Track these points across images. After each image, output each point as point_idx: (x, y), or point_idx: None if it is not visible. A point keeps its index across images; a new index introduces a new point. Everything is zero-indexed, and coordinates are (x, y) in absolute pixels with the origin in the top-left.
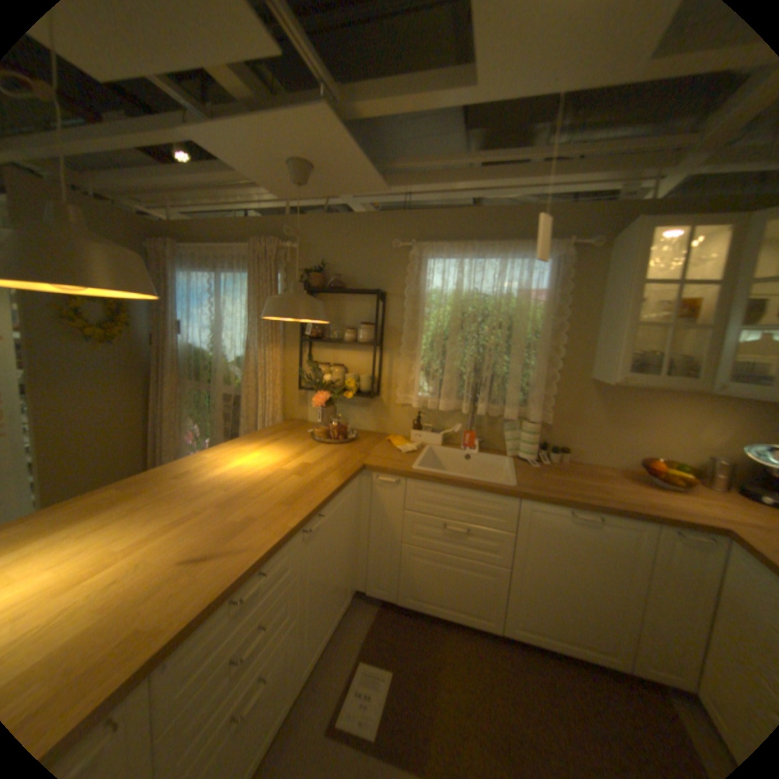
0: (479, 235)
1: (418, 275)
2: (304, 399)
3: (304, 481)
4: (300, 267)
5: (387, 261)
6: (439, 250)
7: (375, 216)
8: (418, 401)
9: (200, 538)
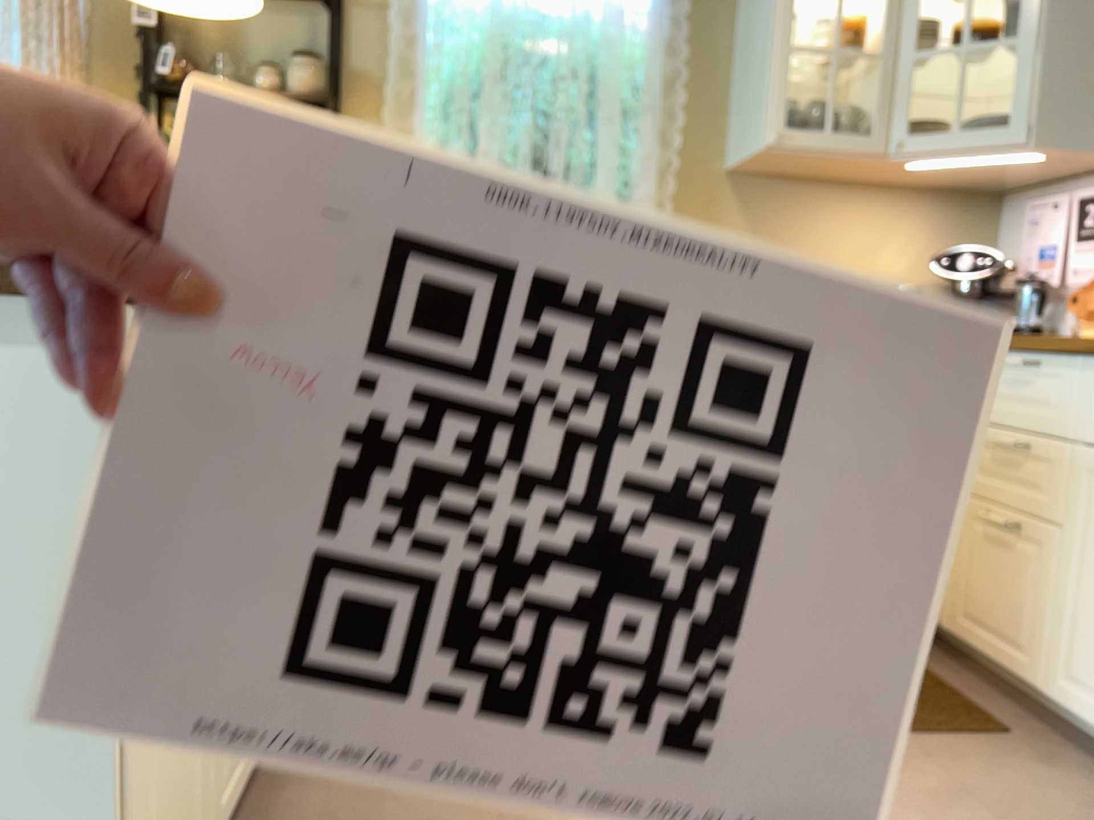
0: None
1: None
2: None
3: None
4: None
5: None
6: None
7: None
8: None
9: None
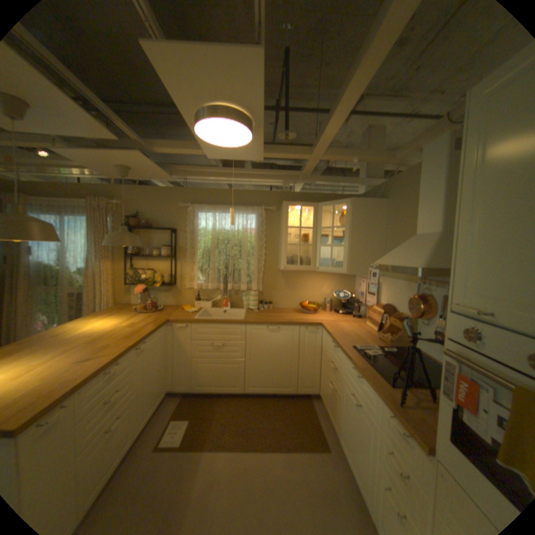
0: (223, 202)
1: (193, 221)
2: (128, 291)
3: (133, 330)
4: (123, 214)
5: (176, 213)
6: (203, 209)
7: (168, 189)
8: (197, 286)
9: (80, 355)
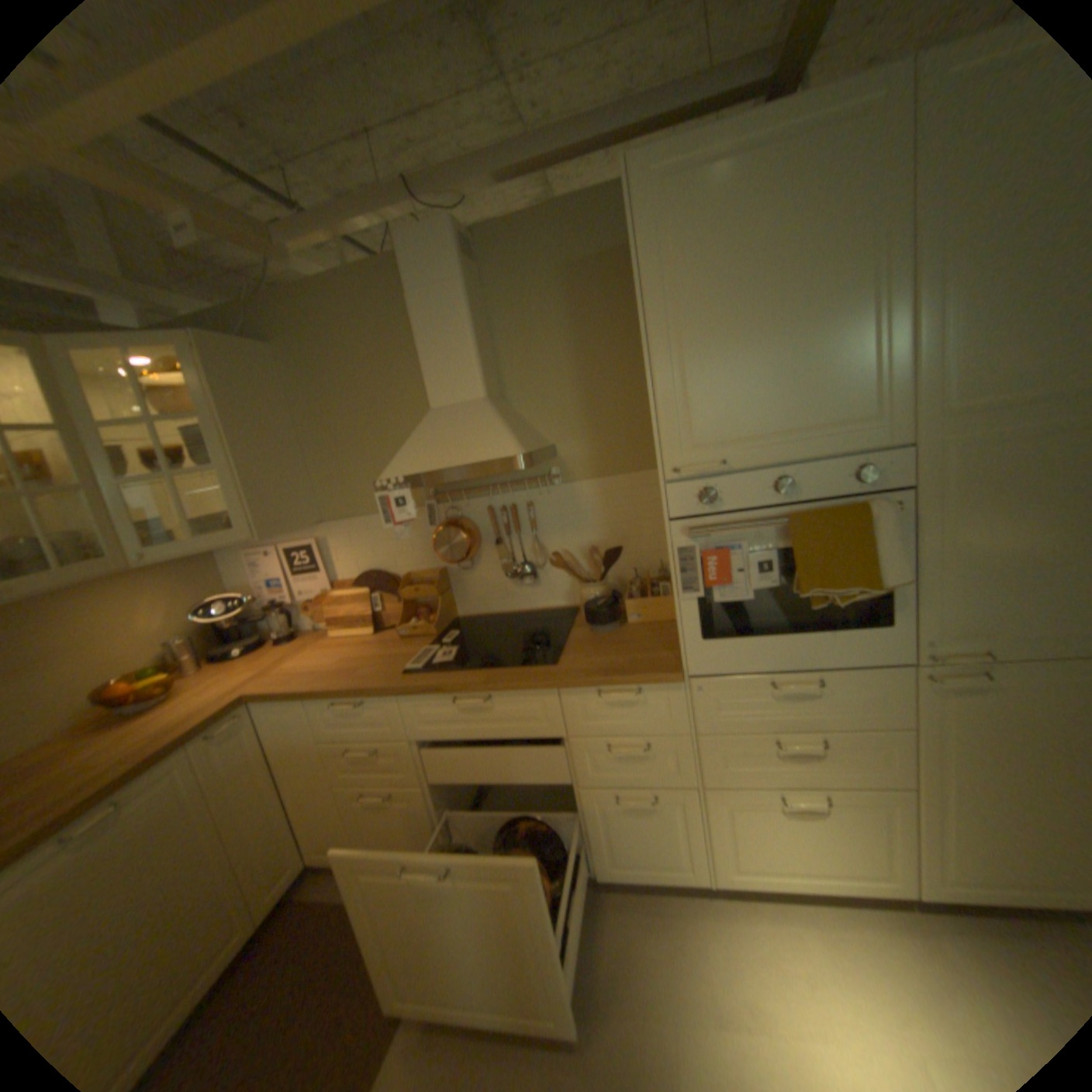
0: None
1: None
2: None
3: None
4: None
5: None
6: None
7: None
8: None
9: None
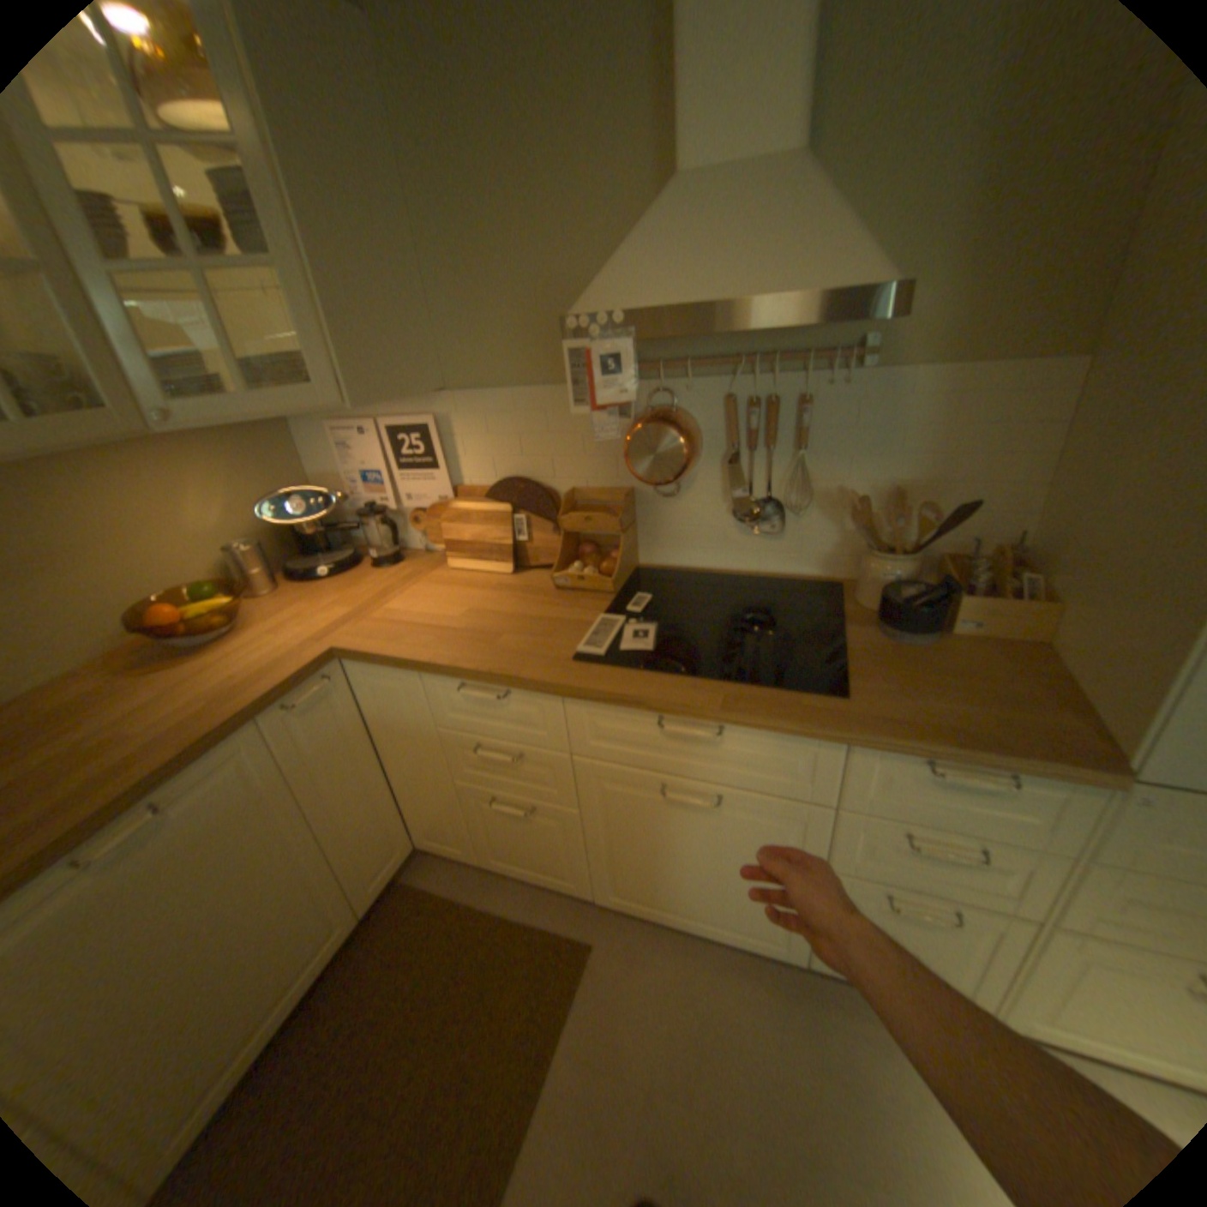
0: None
1: None
2: None
3: None
4: None
5: None
6: None
7: None
8: None
9: None
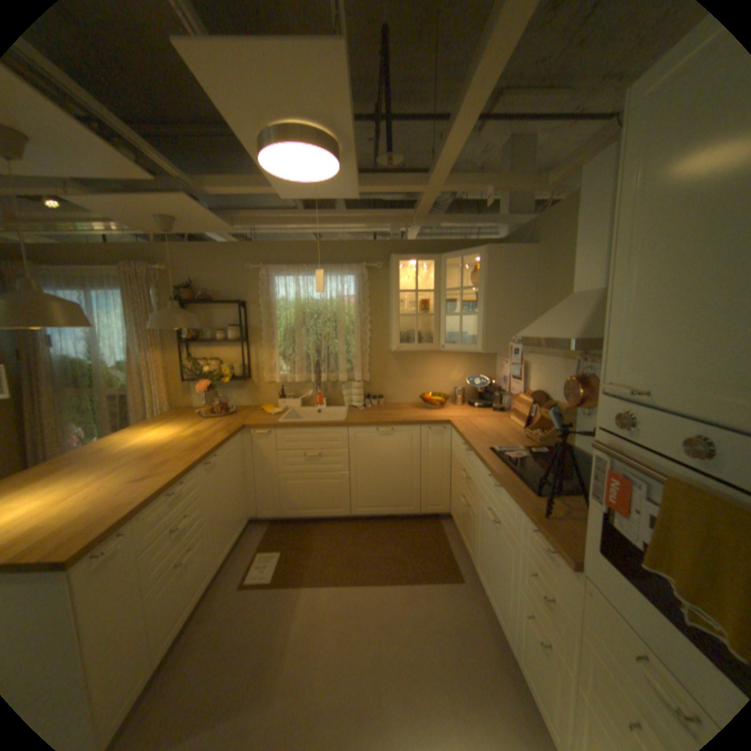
0: (307, 261)
1: (268, 289)
2: (188, 390)
3: (200, 440)
4: (170, 285)
5: (243, 279)
6: (281, 271)
7: (230, 246)
8: (280, 378)
9: (134, 474)
